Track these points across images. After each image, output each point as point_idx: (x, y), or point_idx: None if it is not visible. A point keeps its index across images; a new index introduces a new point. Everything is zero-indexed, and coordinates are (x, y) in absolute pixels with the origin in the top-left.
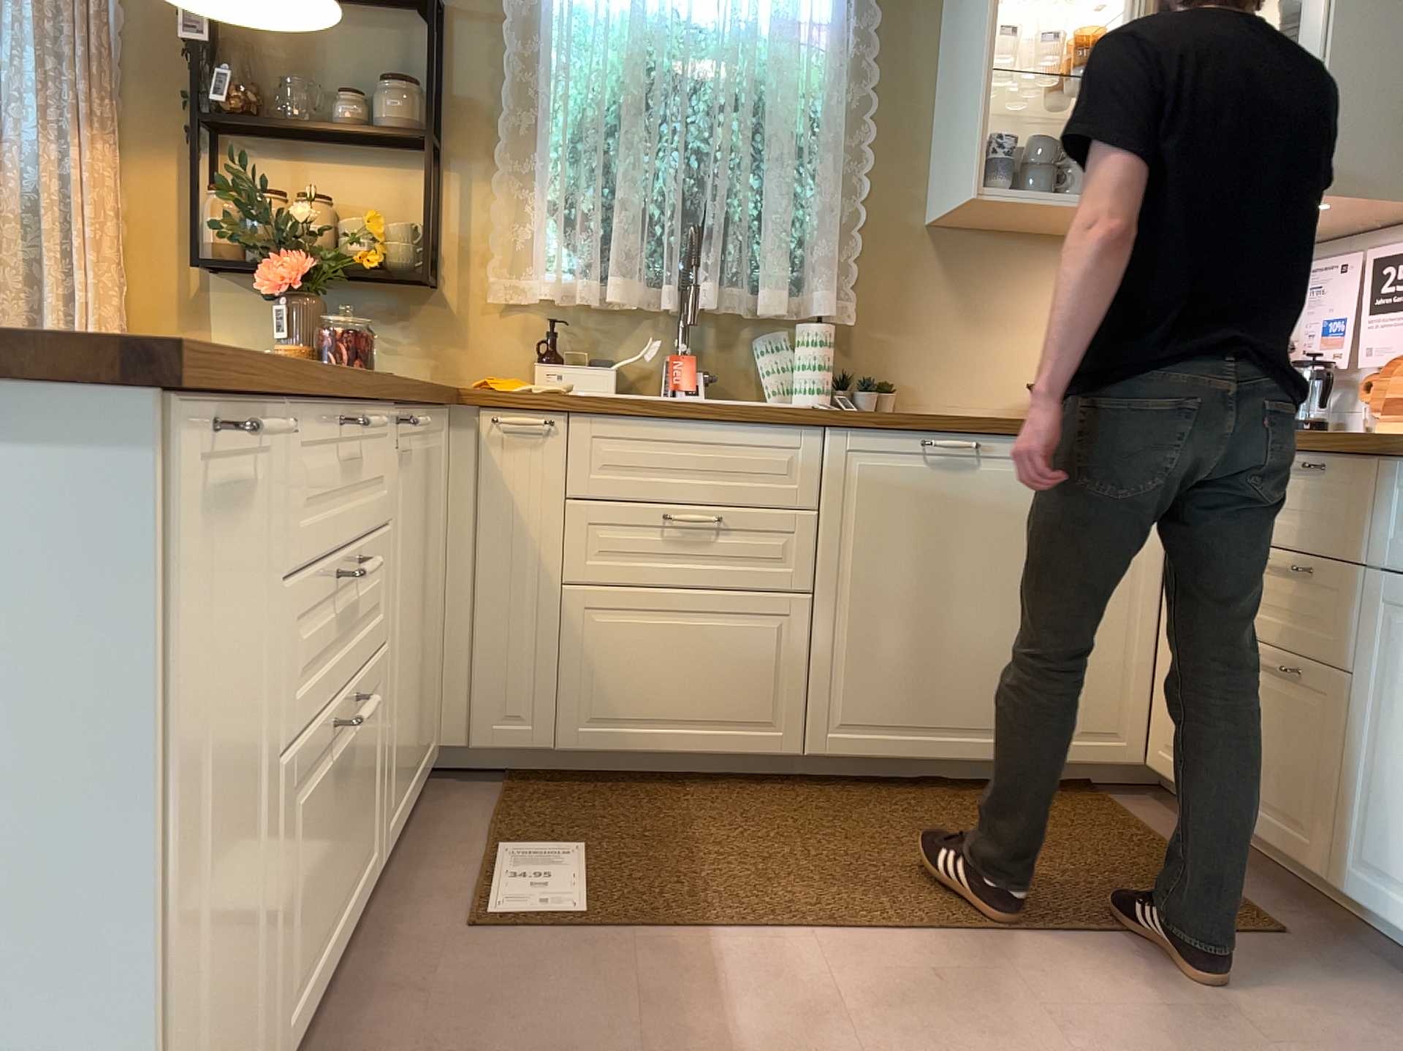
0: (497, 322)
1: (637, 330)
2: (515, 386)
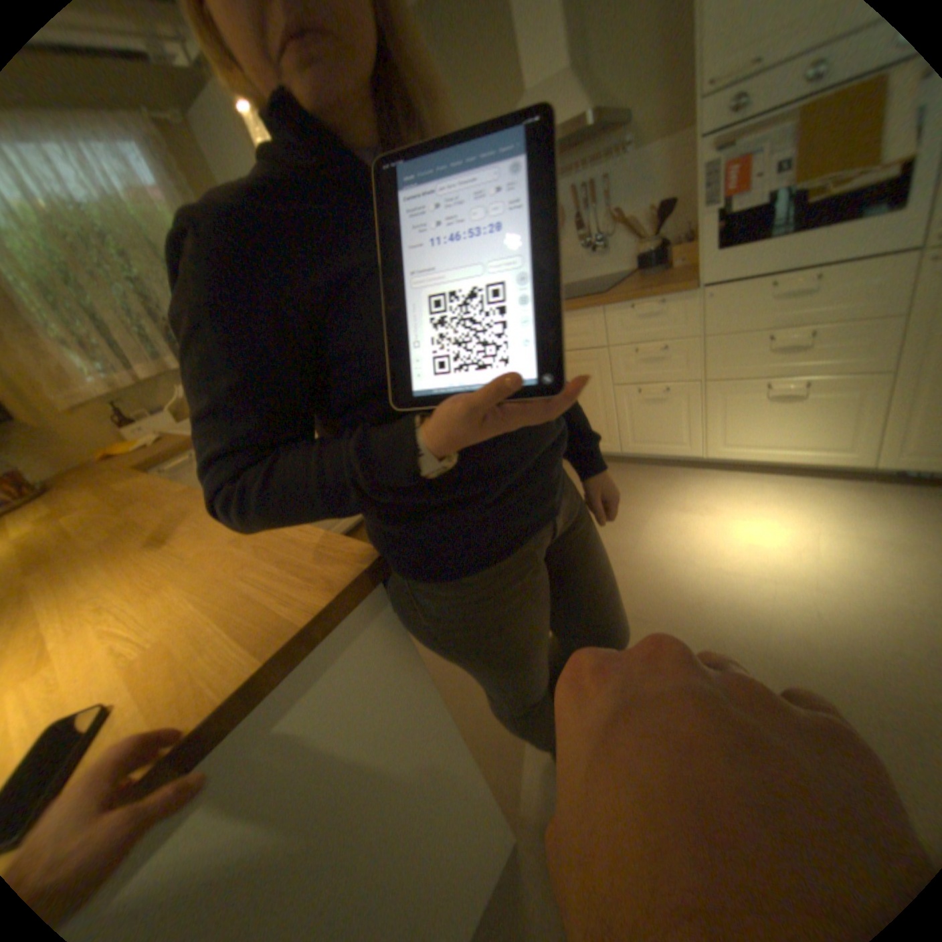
0: (70, 417)
1: (159, 384)
2: (125, 445)
